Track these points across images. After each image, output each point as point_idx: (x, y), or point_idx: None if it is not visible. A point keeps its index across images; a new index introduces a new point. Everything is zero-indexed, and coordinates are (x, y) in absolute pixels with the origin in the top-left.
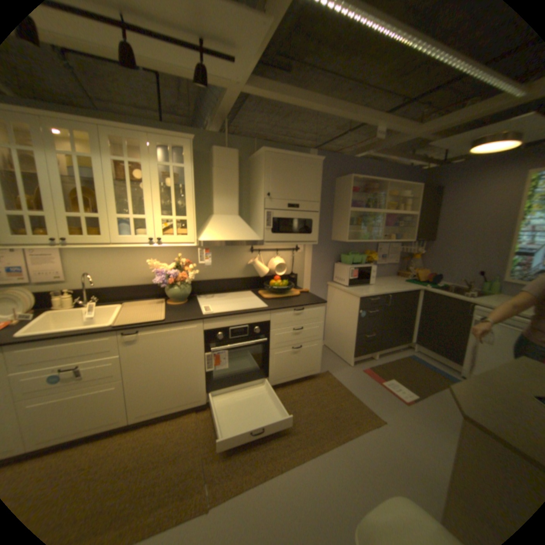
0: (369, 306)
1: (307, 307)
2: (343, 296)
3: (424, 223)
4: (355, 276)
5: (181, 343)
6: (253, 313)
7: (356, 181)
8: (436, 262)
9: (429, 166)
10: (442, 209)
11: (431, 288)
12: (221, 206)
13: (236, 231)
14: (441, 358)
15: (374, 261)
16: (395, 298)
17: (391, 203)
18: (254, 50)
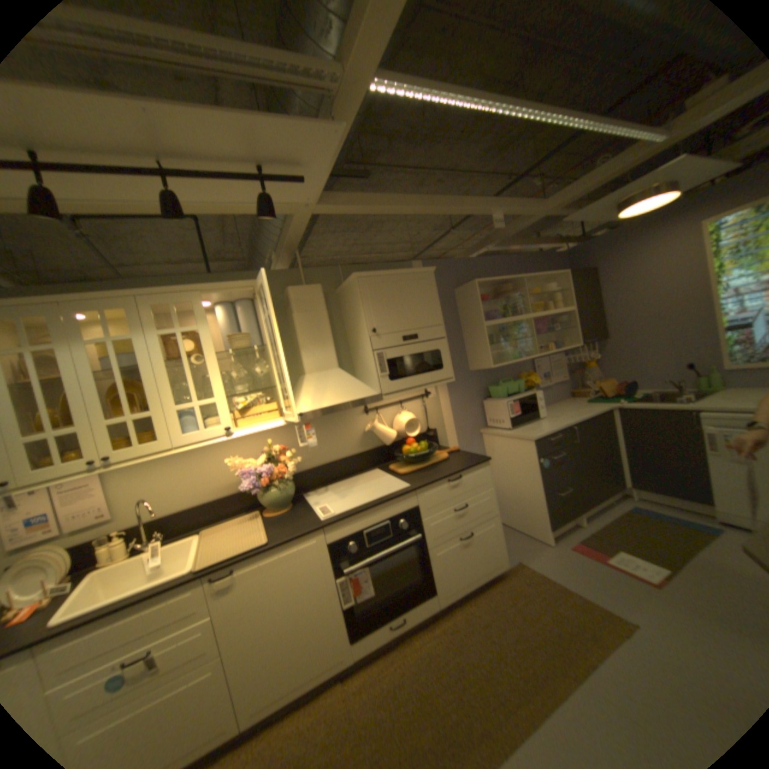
0: (551, 450)
1: (466, 474)
2: (509, 444)
3: (587, 319)
4: (518, 412)
5: (298, 573)
6: (392, 501)
7: (481, 287)
8: (620, 367)
9: (569, 247)
10: (604, 296)
11: (628, 403)
12: (313, 361)
13: (342, 389)
14: (678, 502)
15: (536, 385)
16: (584, 430)
17: (536, 304)
18: (324, 163)
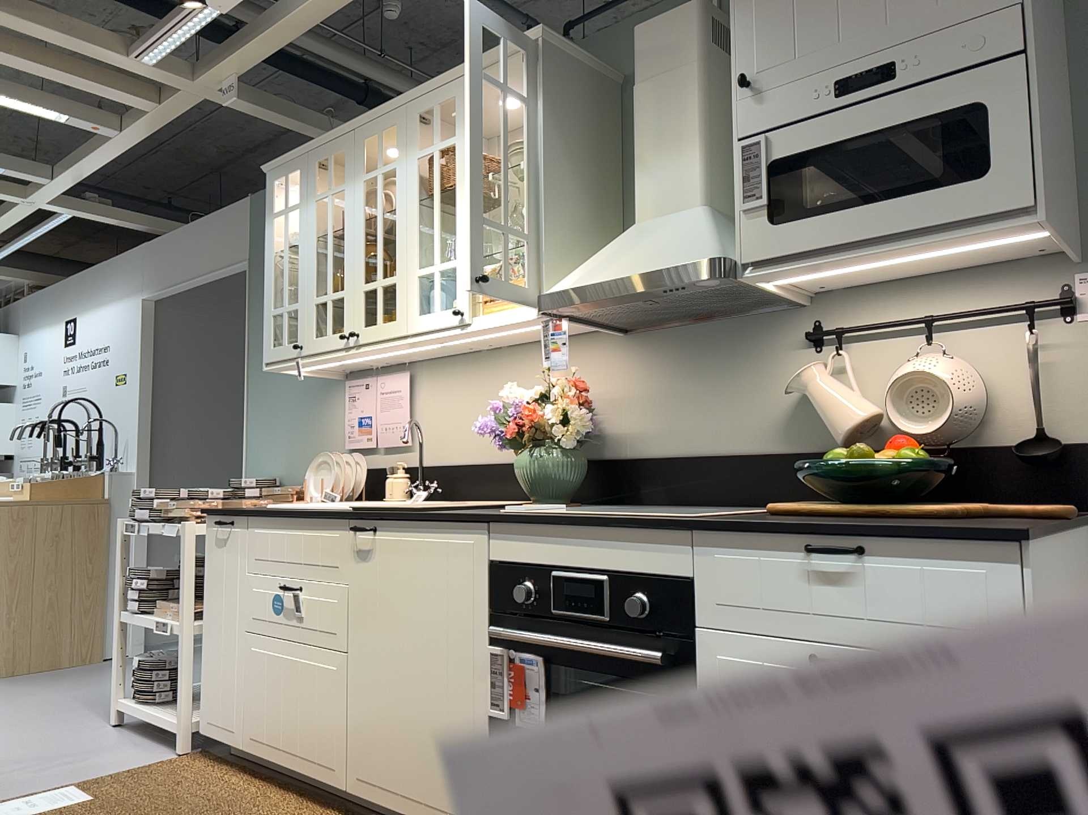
0: None
1: (886, 549)
2: None
3: None
4: None
5: (440, 586)
6: (620, 526)
7: None
8: None
9: None
10: None
11: None
12: (649, 190)
13: (655, 248)
14: None
15: None
16: None
17: None
18: None
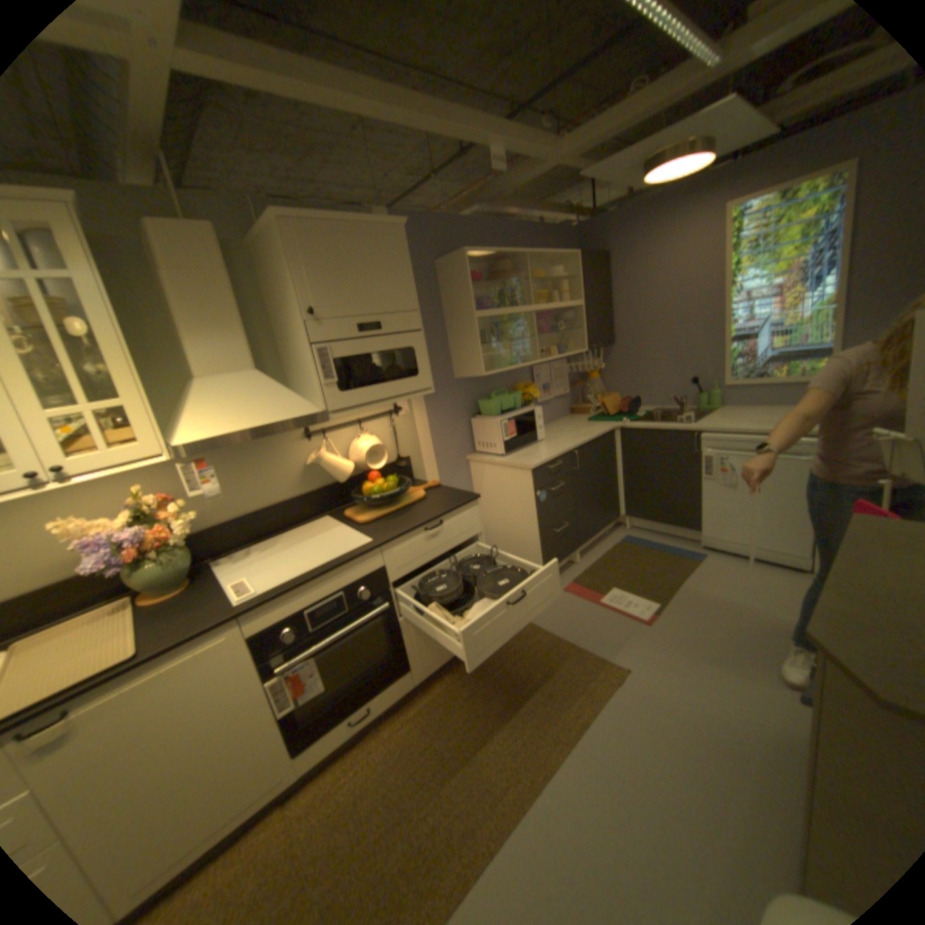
0: (548, 479)
1: (447, 517)
2: (501, 473)
3: (594, 318)
4: (512, 433)
5: (197, 687)
6: (346, 563)
7: (471, 260)
8: (623, 379)
9: (579, 220)
10: (614, 290)
11: (630, 421)
12: (206, 355)
13: (259, 402)
14: (667, 528)
15: (534, 398)
16: (584, 453)
17: (539, 292)
18: None
